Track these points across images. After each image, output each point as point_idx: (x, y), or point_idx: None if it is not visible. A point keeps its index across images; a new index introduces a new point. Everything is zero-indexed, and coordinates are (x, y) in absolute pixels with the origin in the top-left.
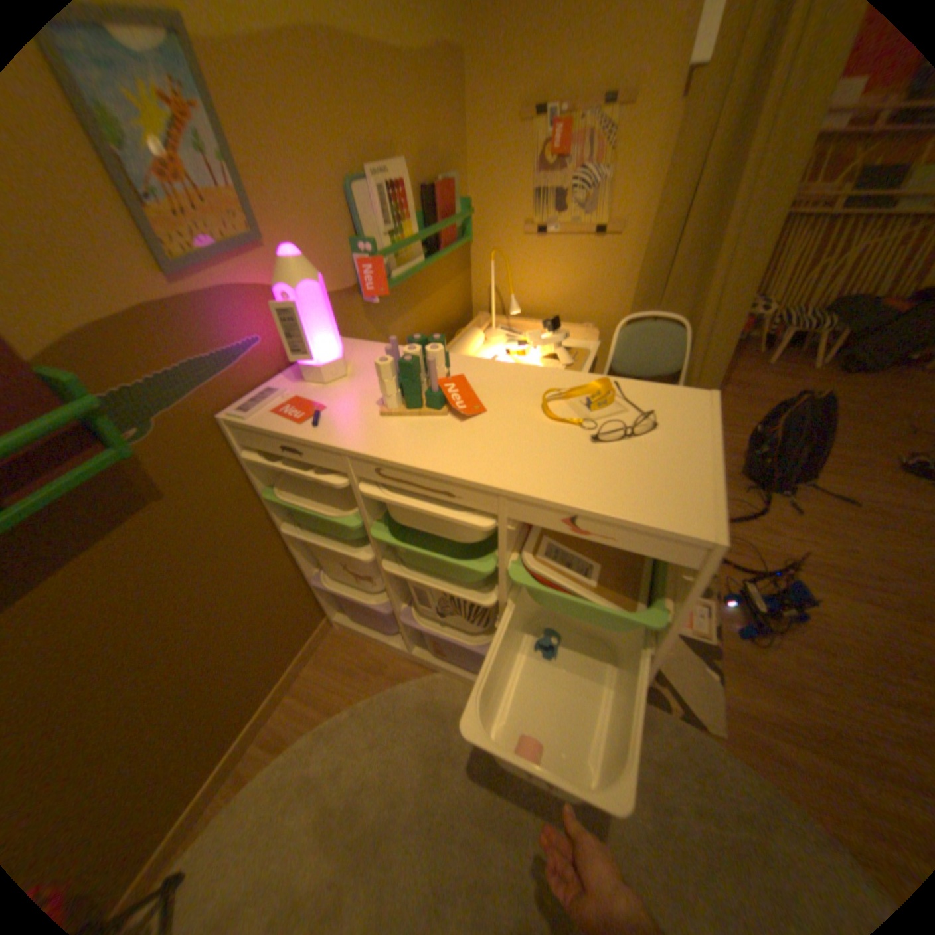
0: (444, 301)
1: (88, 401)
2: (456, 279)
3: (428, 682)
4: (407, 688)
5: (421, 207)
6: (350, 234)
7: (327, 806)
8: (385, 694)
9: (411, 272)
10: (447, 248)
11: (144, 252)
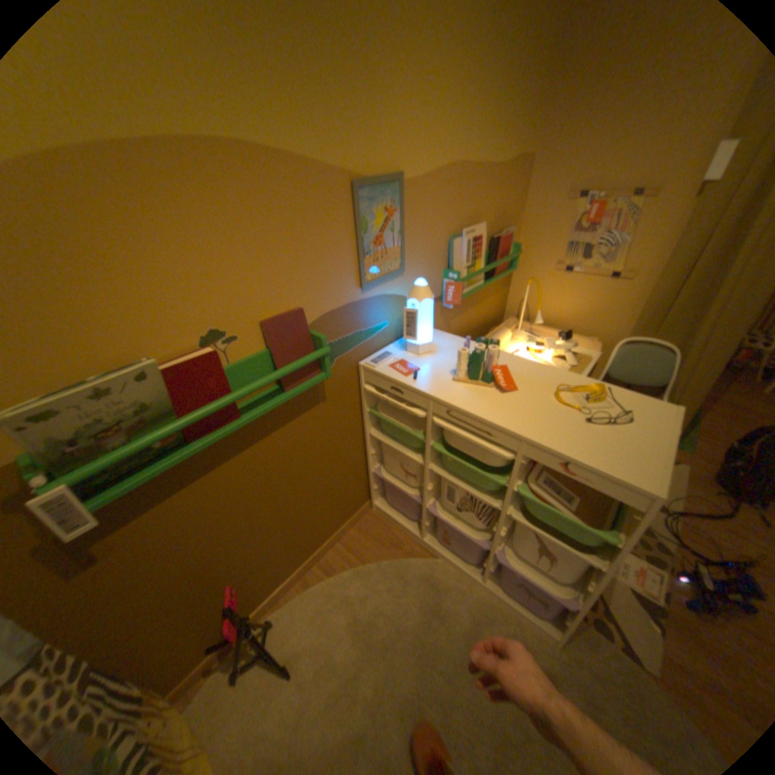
0: (487, 307)
1: (324, 349)
2: (498, 293)
3: (431, 564)
4: (416, 563)
5: (488, 249)
6: (445, 267)
7: (357, 618)
8: (401, 562)
9: (474, 290)
10: (499, 275)
11: (357, 279)
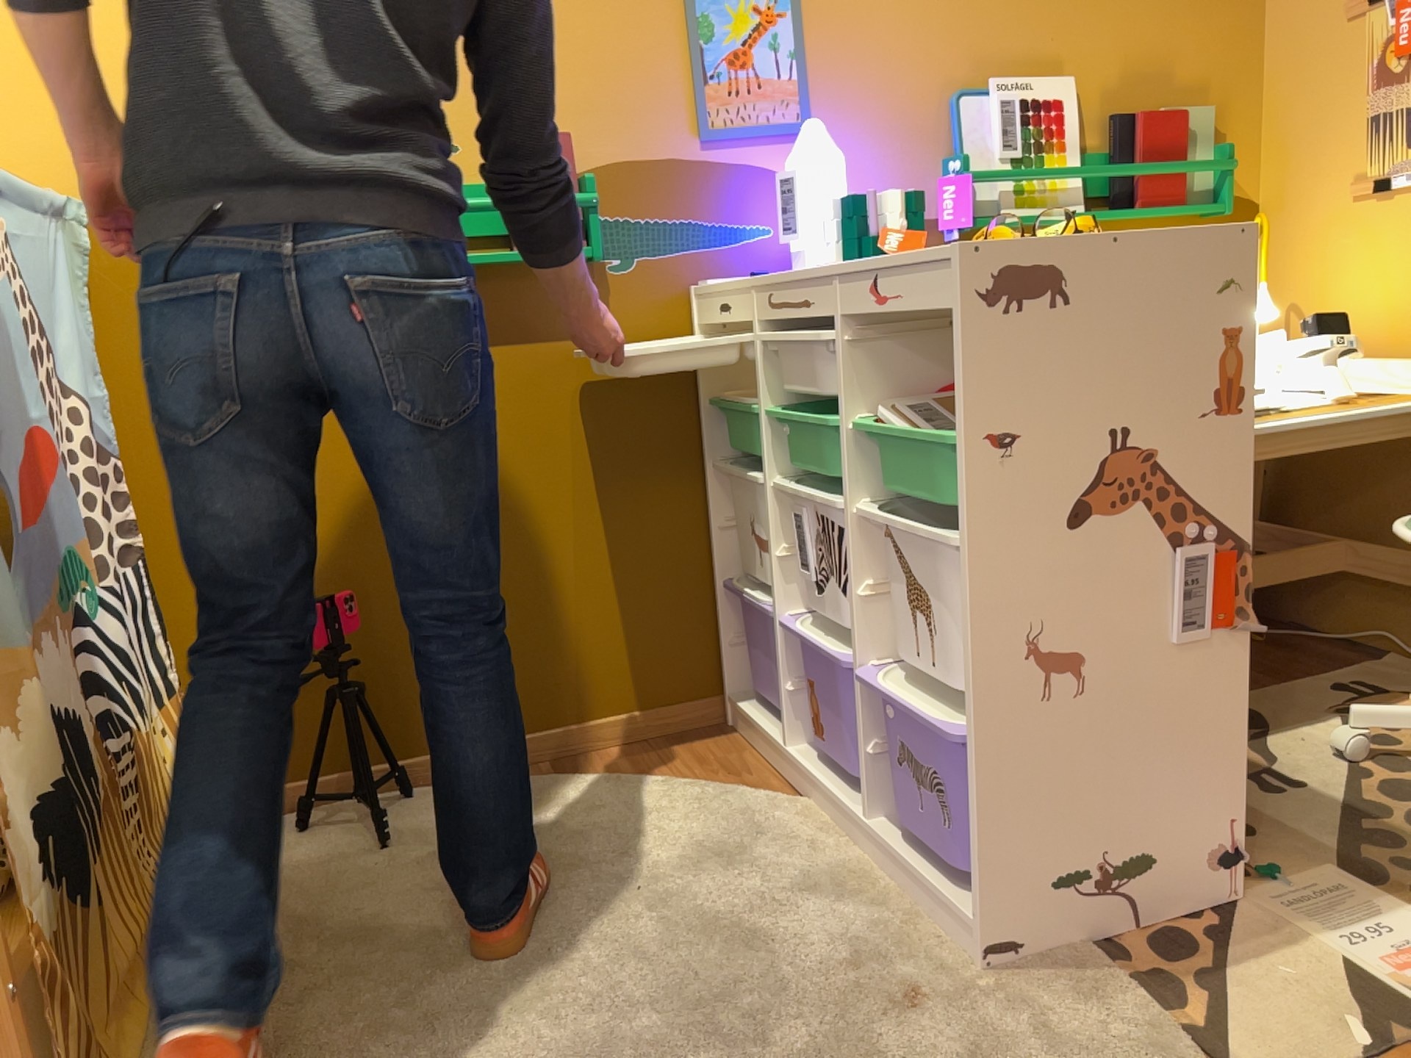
0: None
1: (590, 197)
2: None
3: (784, 802)
4: (750, 794)
5: (1110, 147)
6: (945, 154)
7: (560, 823)
8: (719, 788)
9: (1040, 216)
10: (1151, 207)
11: (689, 117)
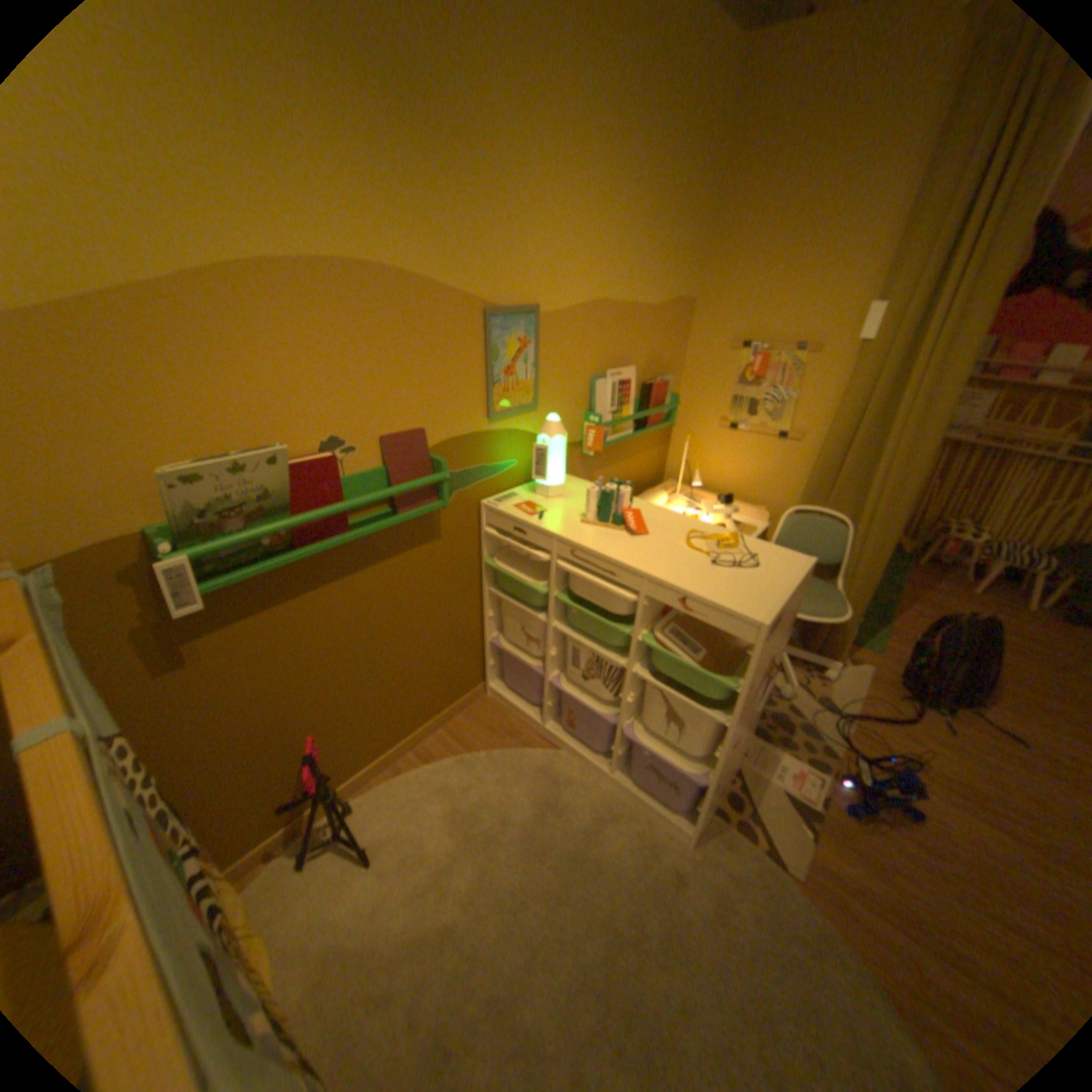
0: (640, 464)
1: (443, 475)
2: (654, 450)
3: (552, 756)
4: (534, 754)
5: (639, 397)
6: (586, 410)
7: (456, 809)
8: (516, 753)
9: (620, 439)
10: (652, 427)
11: (483, 408)
